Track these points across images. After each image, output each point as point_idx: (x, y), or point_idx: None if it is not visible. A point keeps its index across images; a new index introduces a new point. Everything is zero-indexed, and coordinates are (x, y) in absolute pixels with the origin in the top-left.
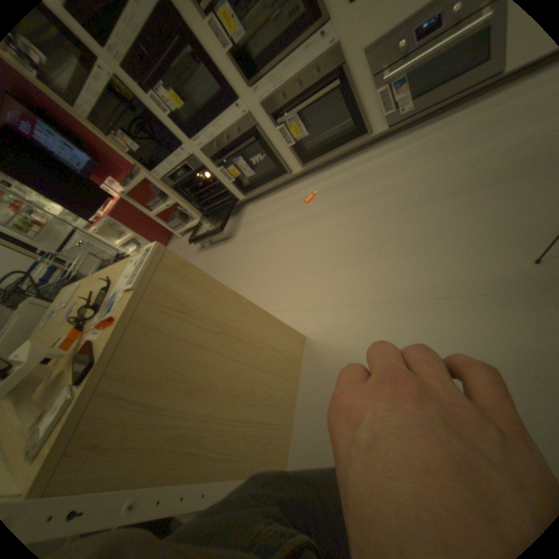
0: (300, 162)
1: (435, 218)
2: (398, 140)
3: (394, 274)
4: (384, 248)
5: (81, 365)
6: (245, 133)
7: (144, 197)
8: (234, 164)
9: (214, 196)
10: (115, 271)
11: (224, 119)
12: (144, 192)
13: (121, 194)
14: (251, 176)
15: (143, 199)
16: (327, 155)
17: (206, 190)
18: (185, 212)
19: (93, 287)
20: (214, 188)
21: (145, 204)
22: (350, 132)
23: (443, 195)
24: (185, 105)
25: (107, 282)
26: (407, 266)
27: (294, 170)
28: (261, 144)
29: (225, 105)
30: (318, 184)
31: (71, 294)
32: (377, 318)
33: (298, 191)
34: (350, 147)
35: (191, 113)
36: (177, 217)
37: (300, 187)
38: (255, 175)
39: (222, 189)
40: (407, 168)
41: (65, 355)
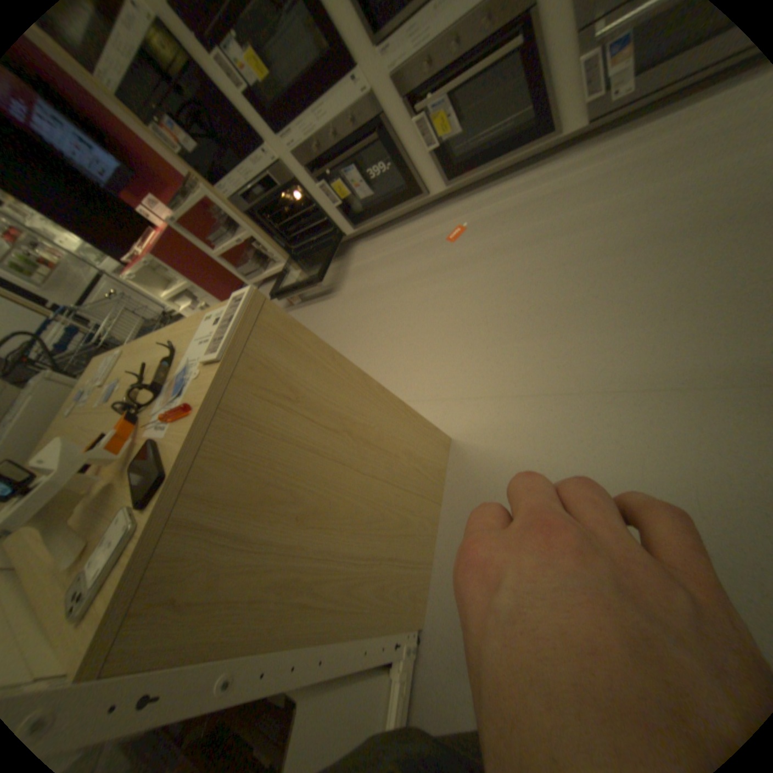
0: (443, 177)
1: (661, 268)
2: (601, 145)
3: (591, 351)
4: (576, 312)
5: (142, 477)
6: (363, 126)
7: (202, 227)
8: (341, 177)
9: (305, 229)
10: (180, 332)
11: (331, 101)
12: (201, 219)
13: (166, 221)
14: (365, 198)
15: (200, 230)
16: (486, 167)
17: (295, 218)
18: (262, 252)
19: (145, 357)
20: (308, 215)
21: (203, 238)
22: (527, 129)
23: (675, 233)
24: (270, 76)
25: (168, 349)
26: (613, 341)
27: (433, 190)
28: (386, 145)
29: (334, 77)
30: (470, 212)
31: (108, 367)
32: (564, 416)
33: (437, 223)
34: (522, 155)
35: (278, 90)
36: (250, 260)
37: (441, 217)
38: (371, 197)
39: (318, 217)
40: (616, 190)
41: (111, 459)
